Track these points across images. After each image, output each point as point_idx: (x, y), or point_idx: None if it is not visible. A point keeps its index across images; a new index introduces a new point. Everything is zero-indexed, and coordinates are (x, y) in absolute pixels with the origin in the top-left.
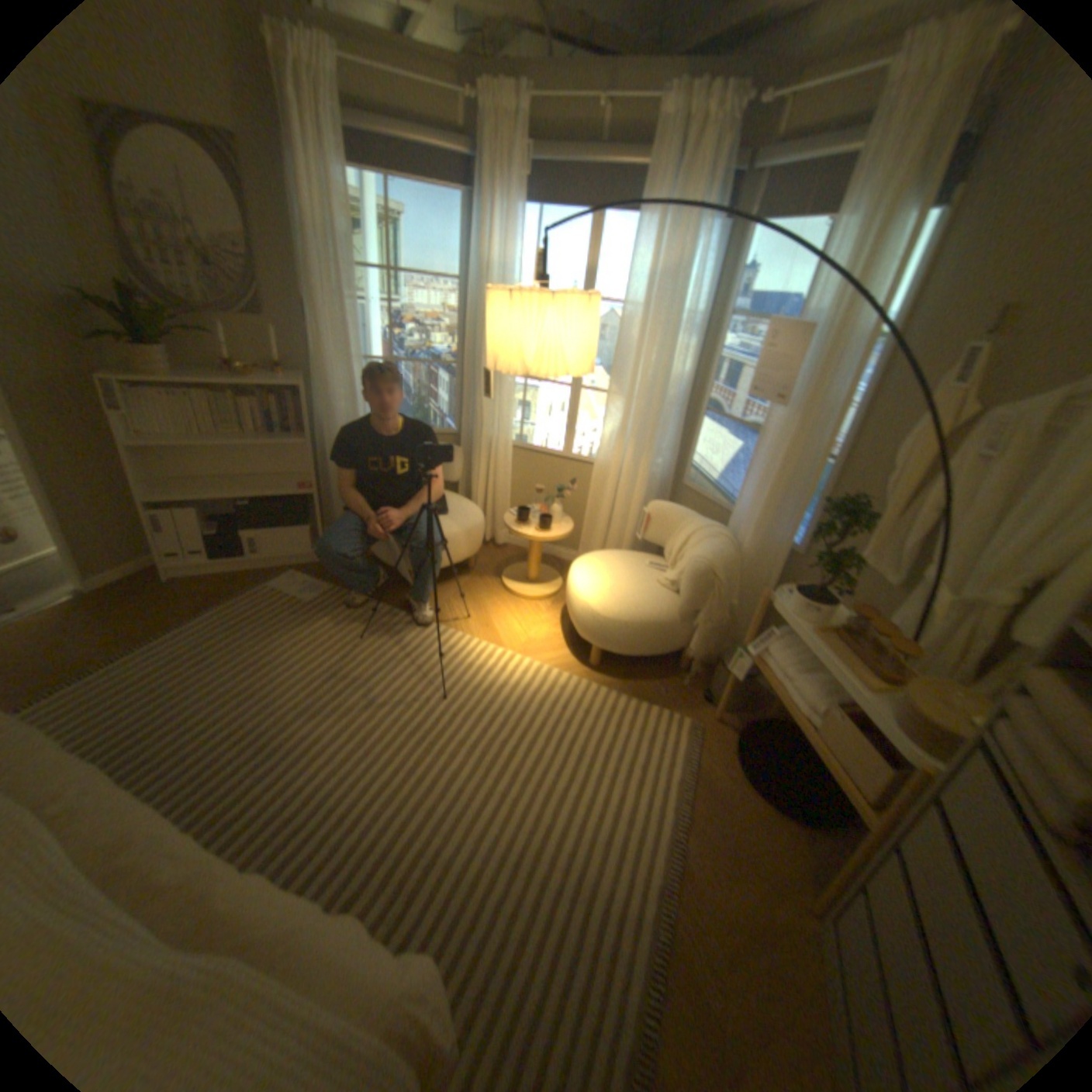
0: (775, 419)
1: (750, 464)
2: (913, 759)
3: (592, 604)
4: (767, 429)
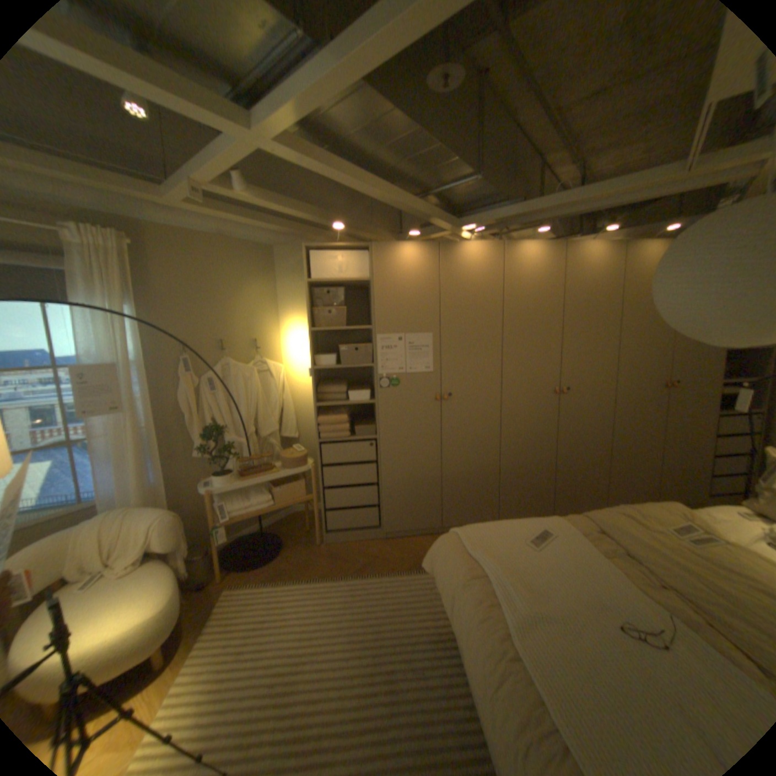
0: (97, 426)
1: (71, 470)
2: (306, 469)
3: (145, 617)
4: (92, 436)
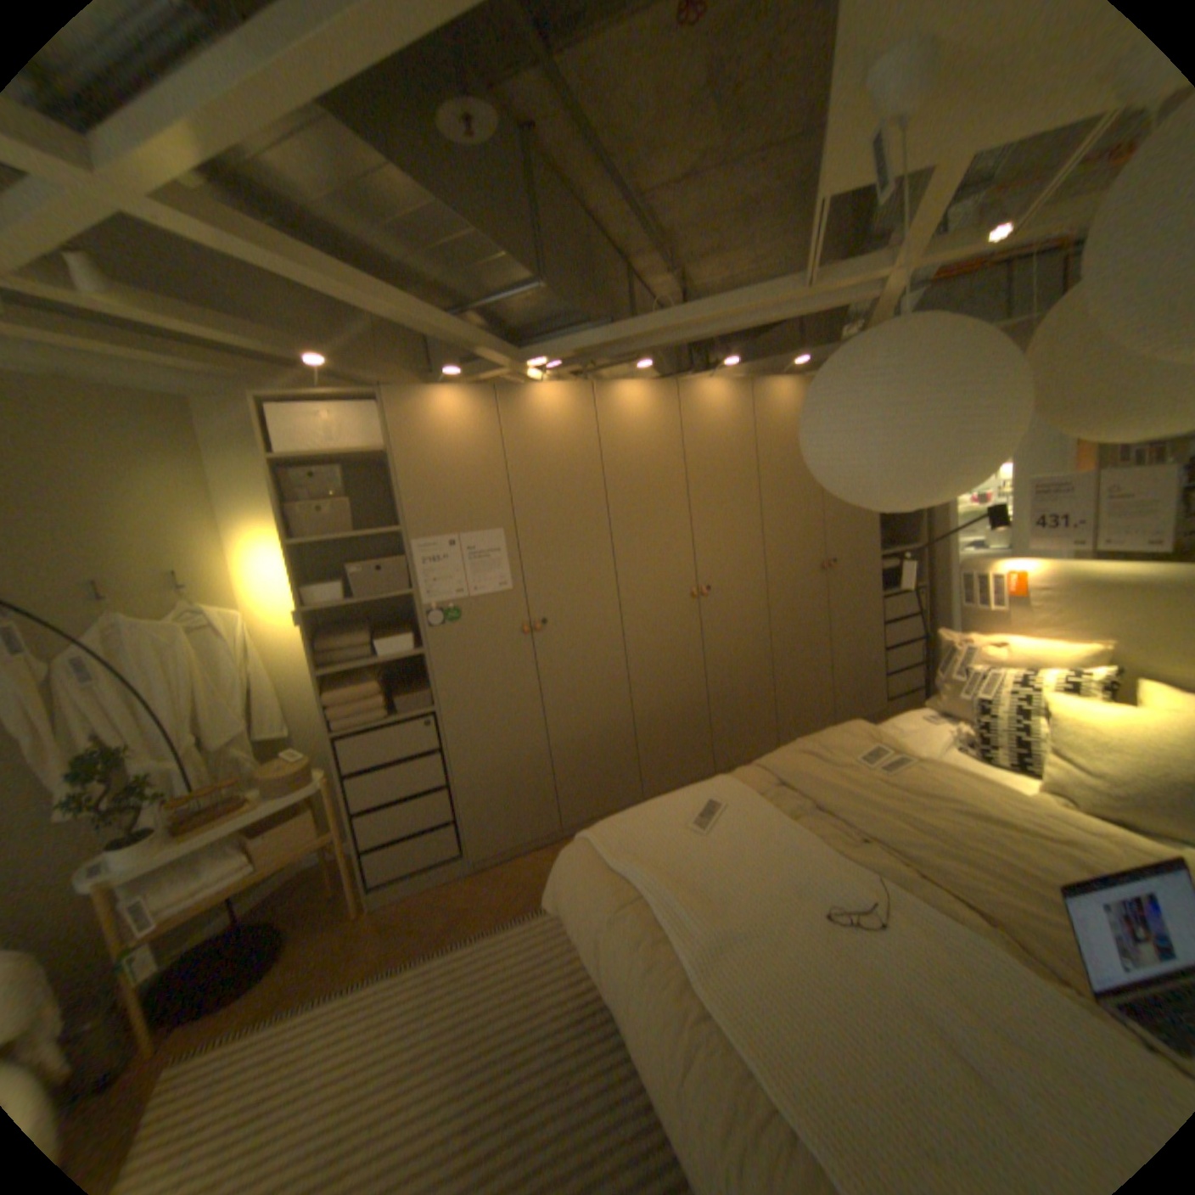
0: None
1: None
2: (311, 791)
3: None
4: None
